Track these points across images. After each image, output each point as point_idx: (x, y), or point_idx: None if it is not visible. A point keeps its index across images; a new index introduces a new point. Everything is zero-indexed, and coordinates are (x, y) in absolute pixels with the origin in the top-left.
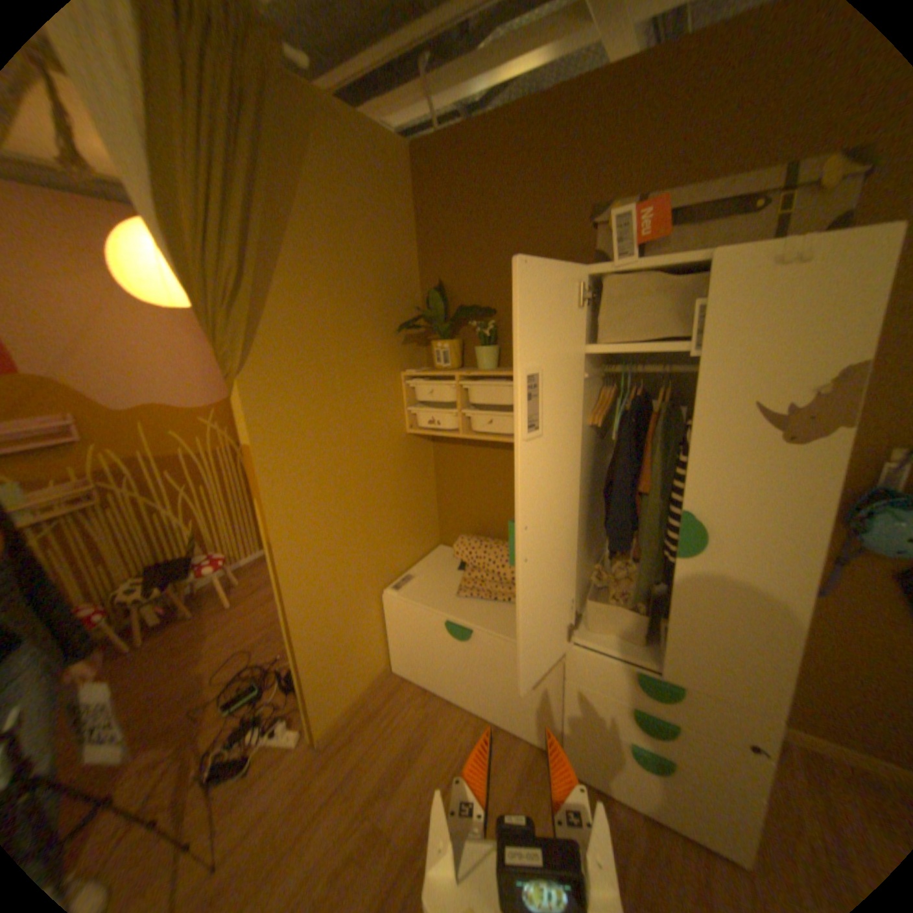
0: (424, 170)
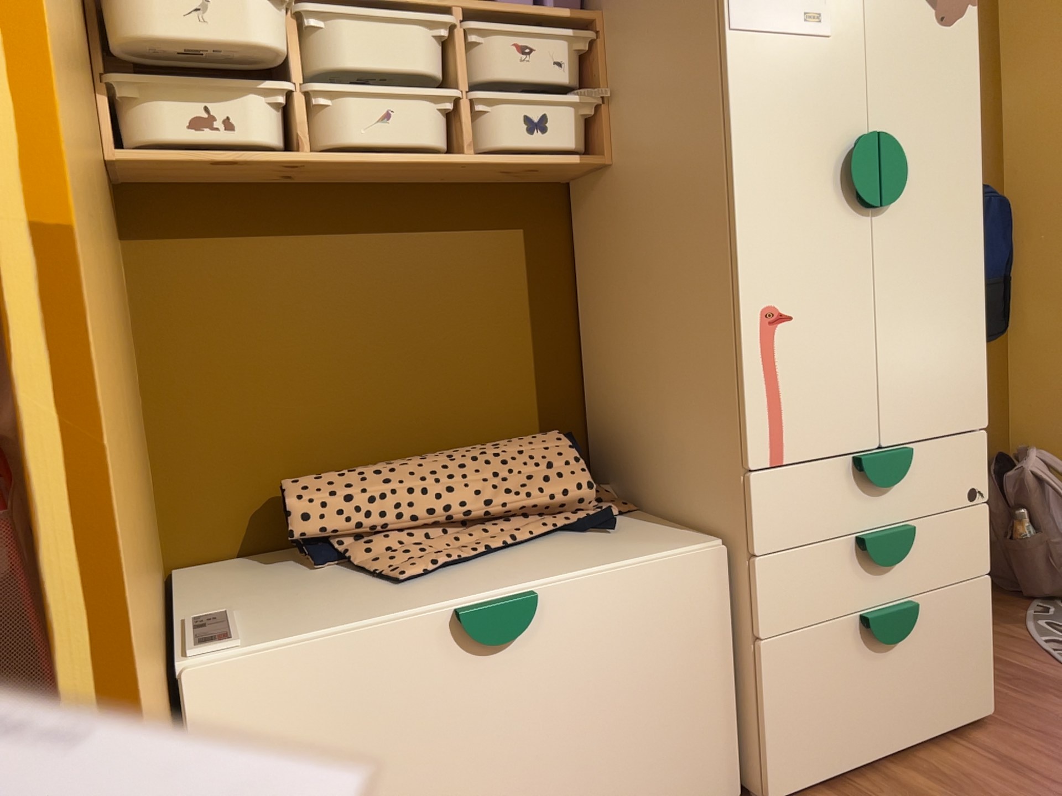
0: None
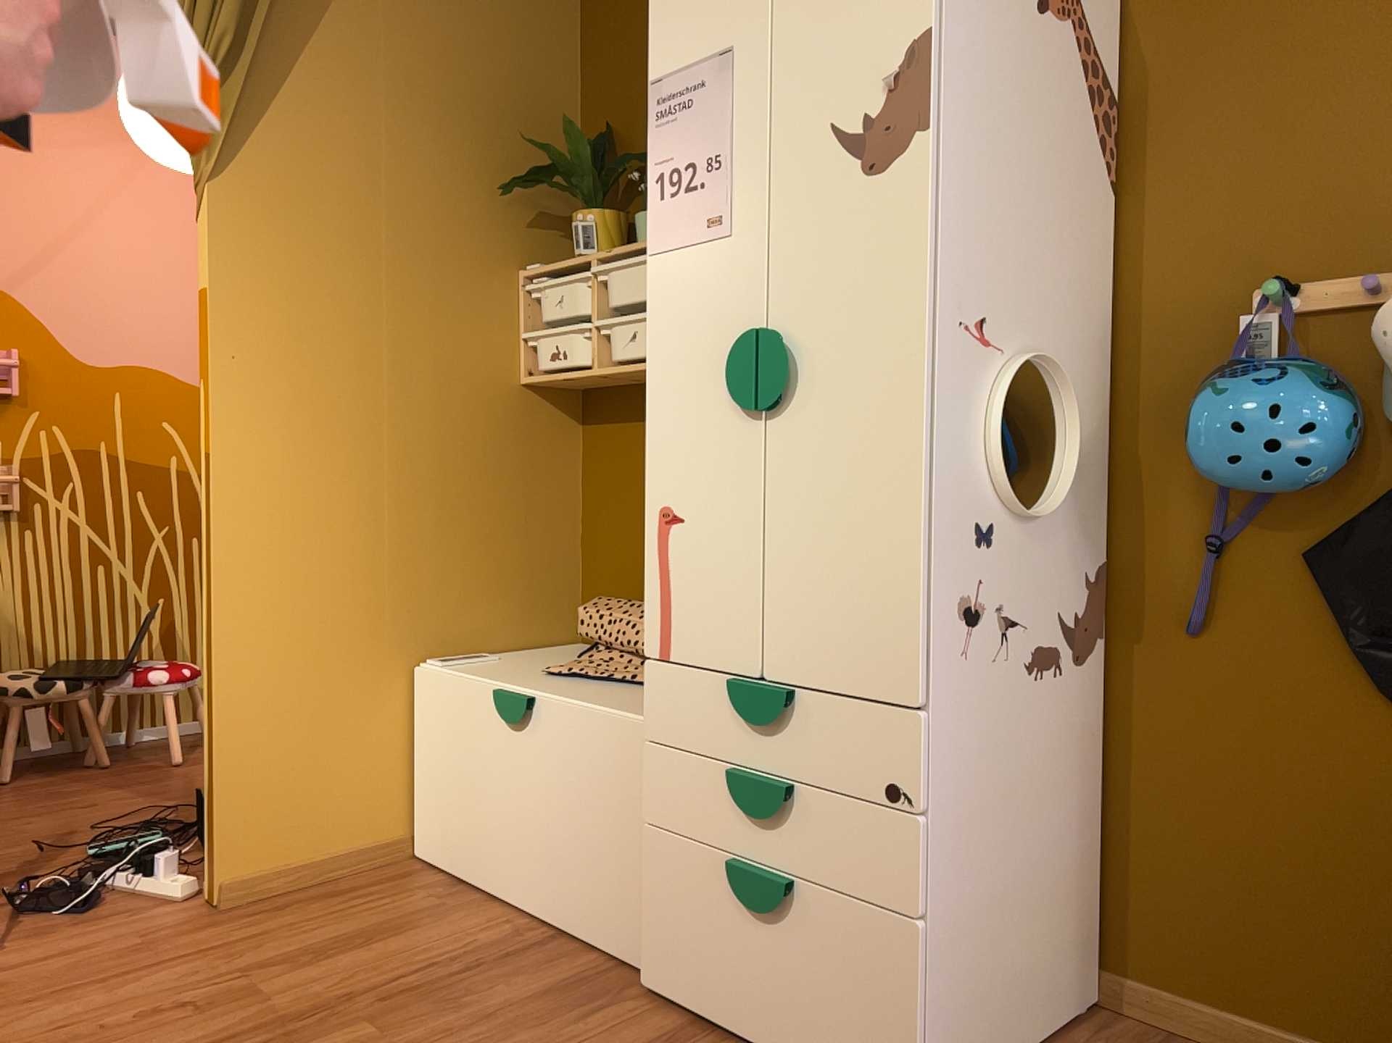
0: None
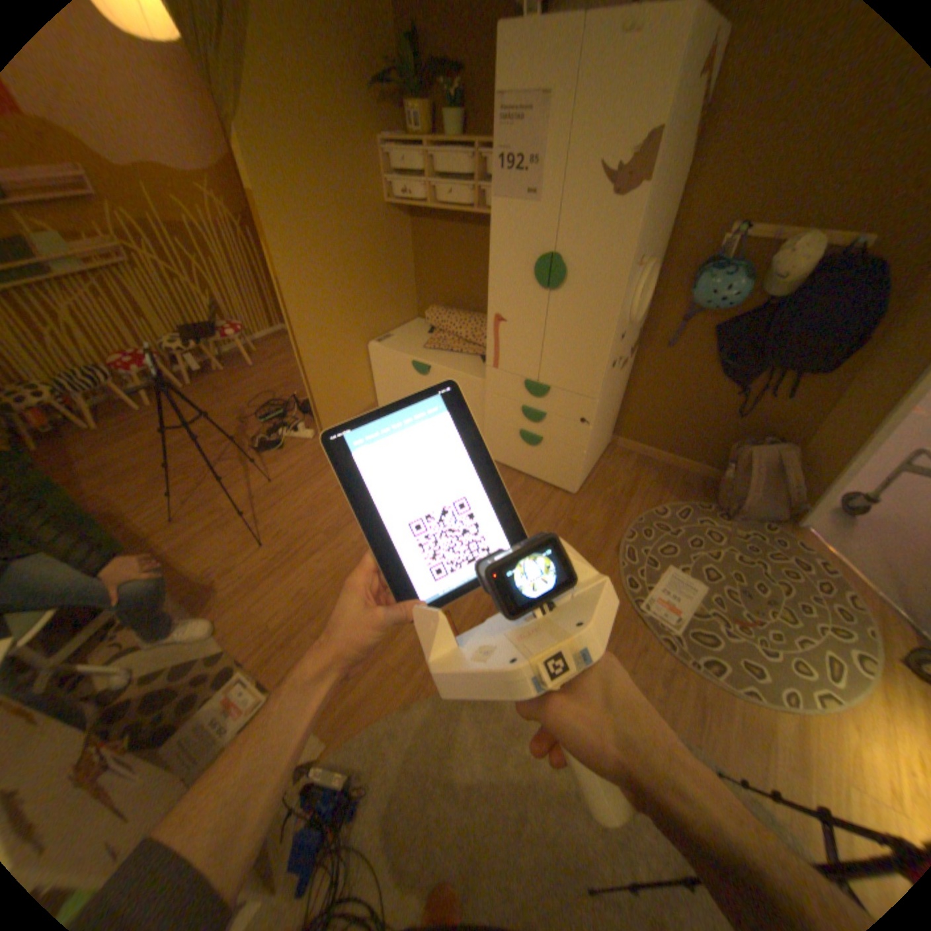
0: None
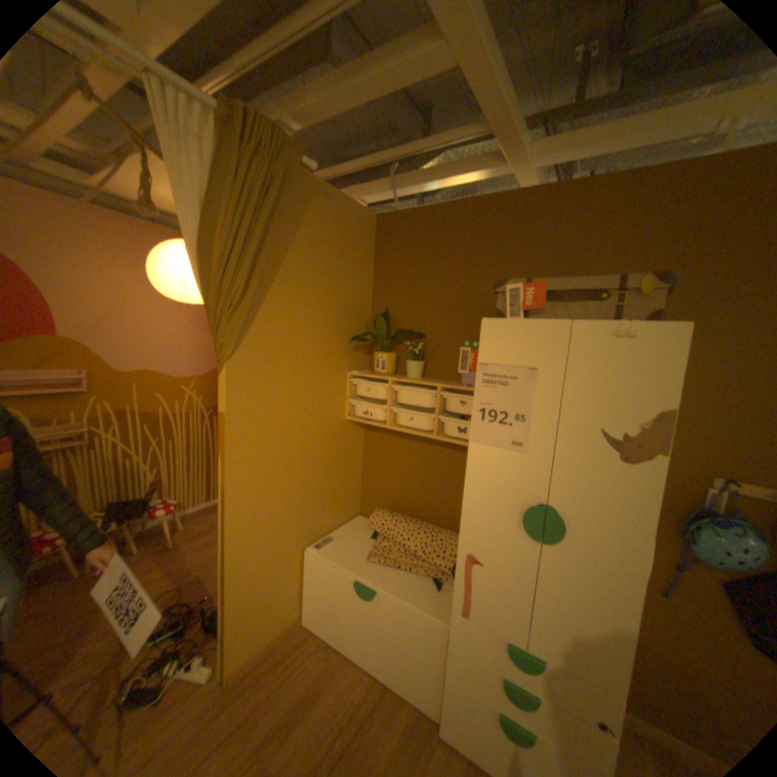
0: (385, 234)
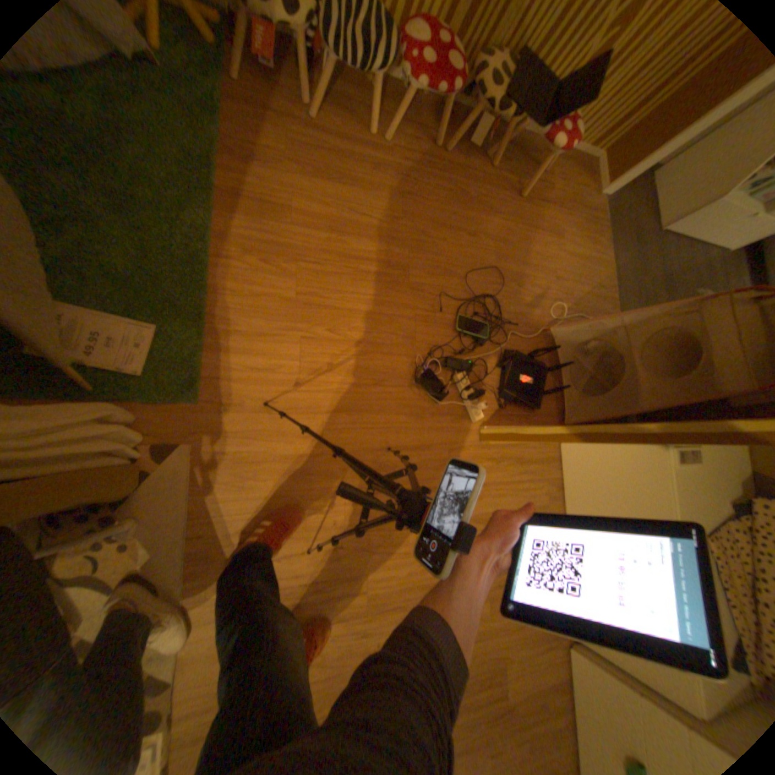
0: None
